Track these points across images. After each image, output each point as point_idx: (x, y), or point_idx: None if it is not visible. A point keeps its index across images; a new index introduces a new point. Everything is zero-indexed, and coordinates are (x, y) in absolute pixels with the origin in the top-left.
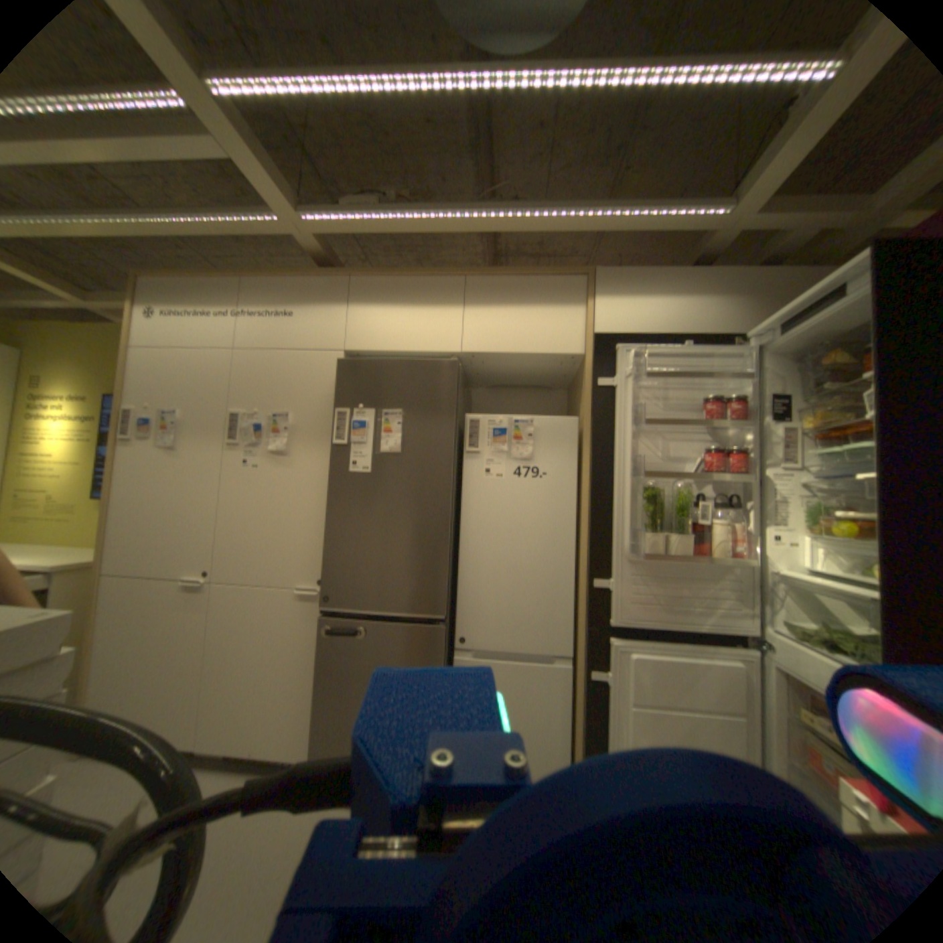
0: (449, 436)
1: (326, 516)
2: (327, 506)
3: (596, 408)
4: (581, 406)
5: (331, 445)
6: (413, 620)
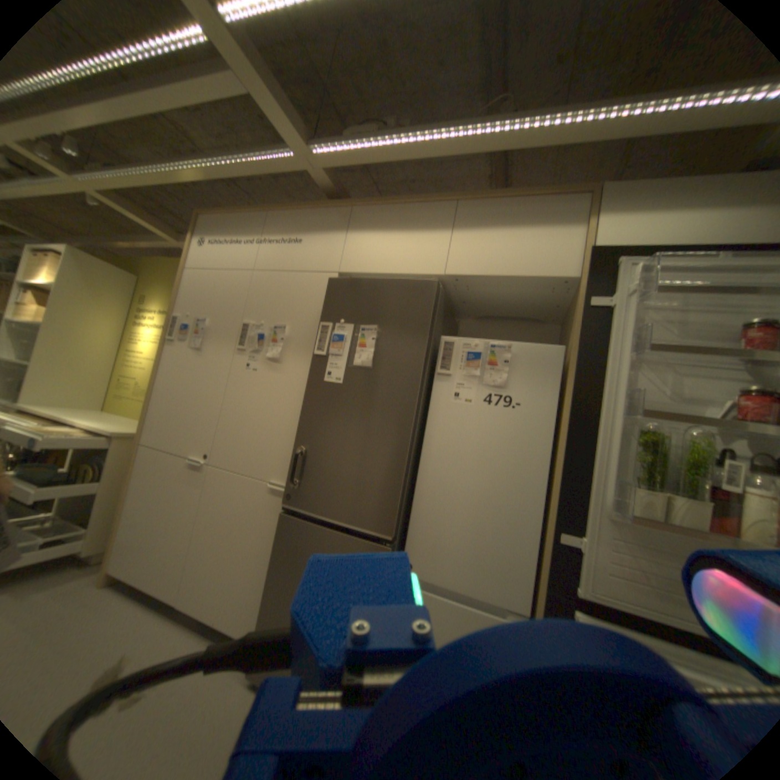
0: (420, 355)
1: (303, 421)
2: (305, 412)
3: (588, 335)
4: (572, 335)
5: (316, 357)
6: (364, 535)
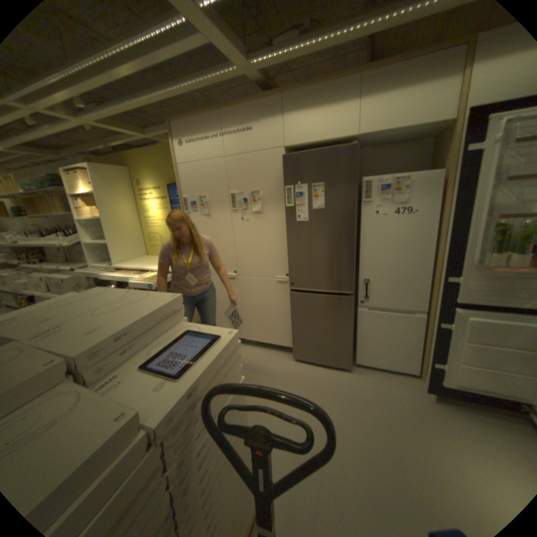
0: (354, 195)
1: (286, 243)
2: (286, 238)
3: (463, 163)
4: (449, 159)
5: (284, 205)
6: (336, 293)
